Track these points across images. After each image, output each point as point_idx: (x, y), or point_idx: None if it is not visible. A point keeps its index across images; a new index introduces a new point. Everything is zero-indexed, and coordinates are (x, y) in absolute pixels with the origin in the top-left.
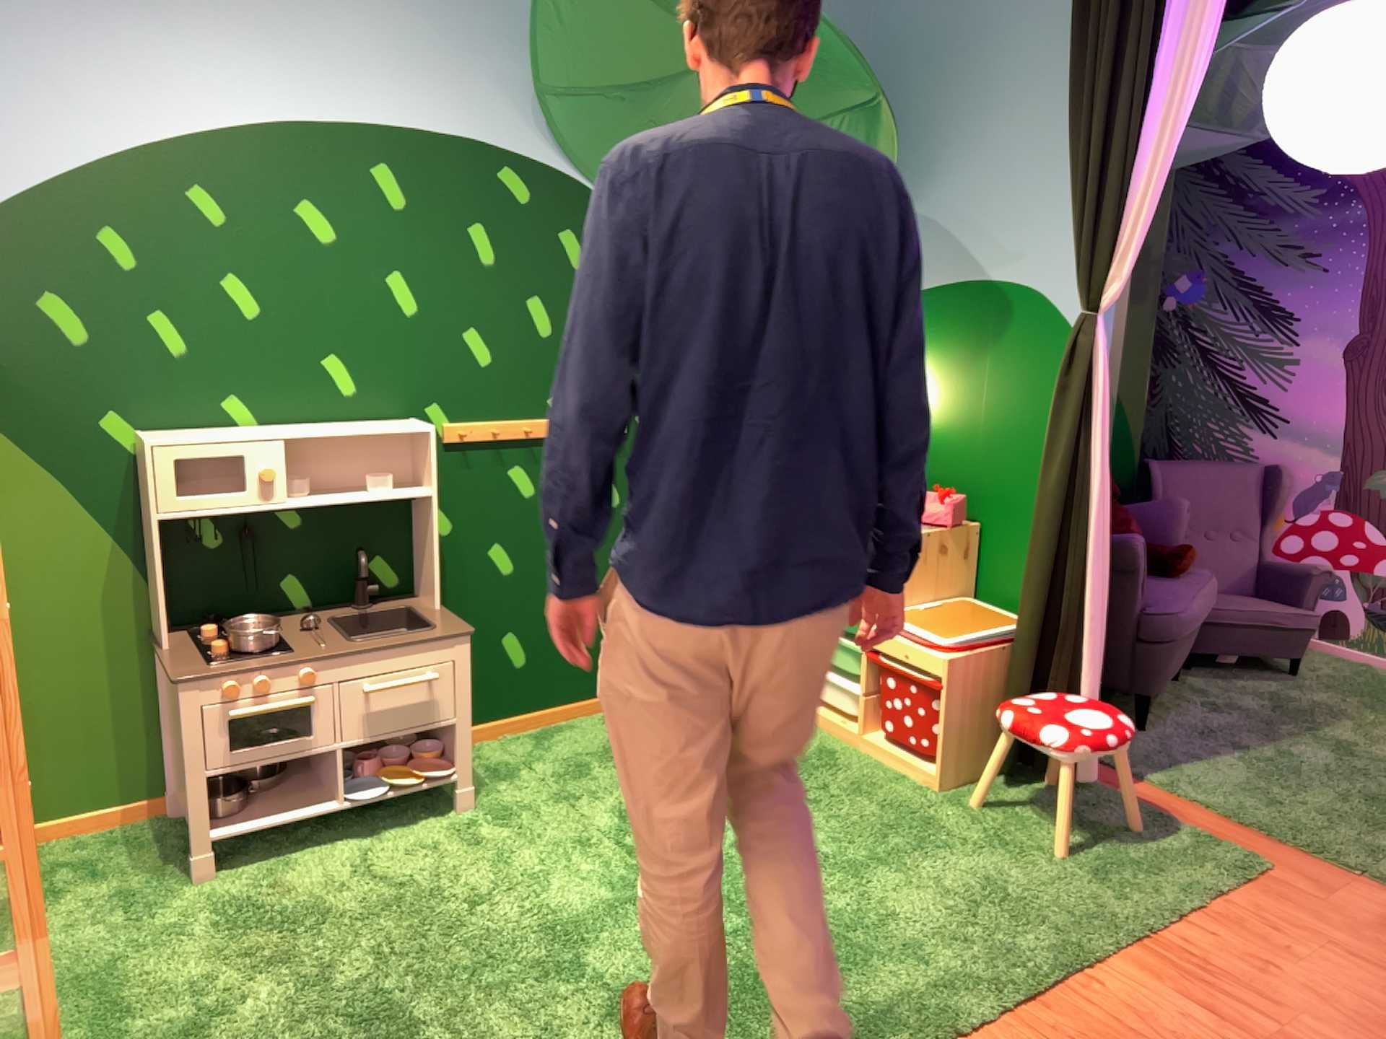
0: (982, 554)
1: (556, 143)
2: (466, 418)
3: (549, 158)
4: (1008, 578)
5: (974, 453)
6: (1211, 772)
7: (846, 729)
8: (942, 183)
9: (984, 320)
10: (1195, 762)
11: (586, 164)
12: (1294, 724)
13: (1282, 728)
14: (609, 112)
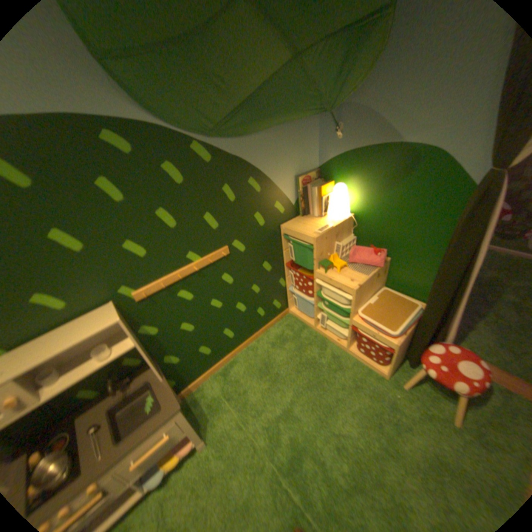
0: (390, 269)
1: (134, 101)
2: (145, 284)
3: (134, 113)
4: (403, 280)
5: (387, 228)
6: (480, 337)
7: (339, 344)
8: (374, 82)
9: (400, 165)
10: (471, 332)
11: (162, 113)
12: (491, 295)
13: (488, 299)
14: (164, 67)
